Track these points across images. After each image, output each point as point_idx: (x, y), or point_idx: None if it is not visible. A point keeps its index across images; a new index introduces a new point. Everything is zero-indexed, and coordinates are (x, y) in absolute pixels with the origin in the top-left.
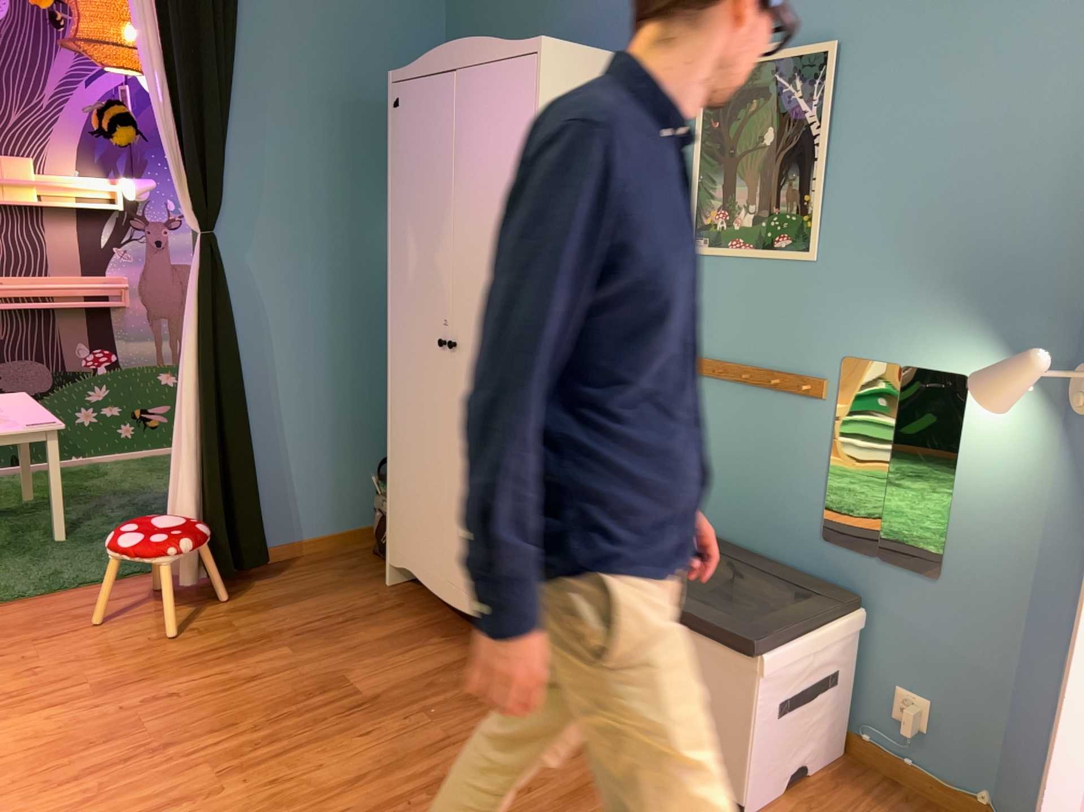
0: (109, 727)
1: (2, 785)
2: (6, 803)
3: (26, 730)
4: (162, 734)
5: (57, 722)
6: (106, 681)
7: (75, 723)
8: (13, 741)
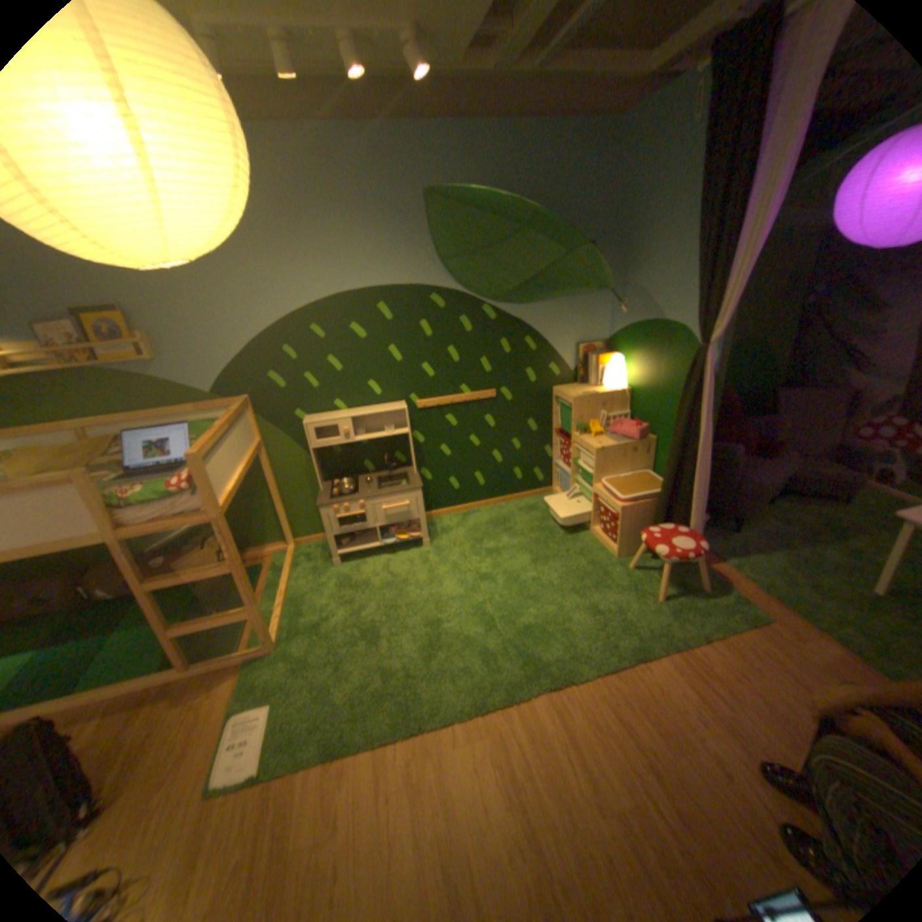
0: (677, 736)
1: (617, 686)
2: (602, 691)
3: (671, 689)
4: (671, 773)
5: (682, 704)
6: (739, 728)
7: (681, 714)
8: (658, 683)
